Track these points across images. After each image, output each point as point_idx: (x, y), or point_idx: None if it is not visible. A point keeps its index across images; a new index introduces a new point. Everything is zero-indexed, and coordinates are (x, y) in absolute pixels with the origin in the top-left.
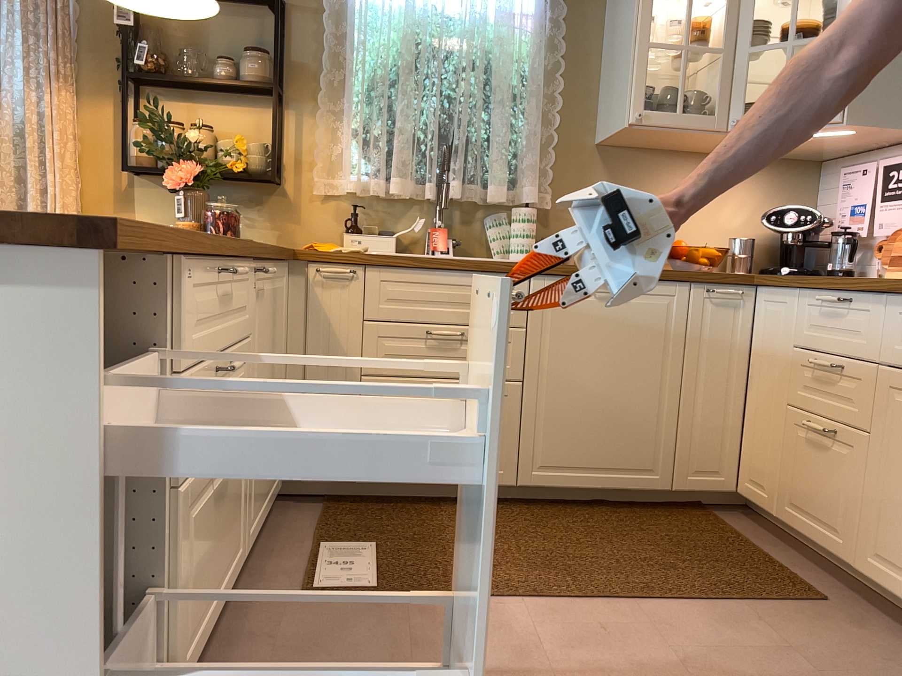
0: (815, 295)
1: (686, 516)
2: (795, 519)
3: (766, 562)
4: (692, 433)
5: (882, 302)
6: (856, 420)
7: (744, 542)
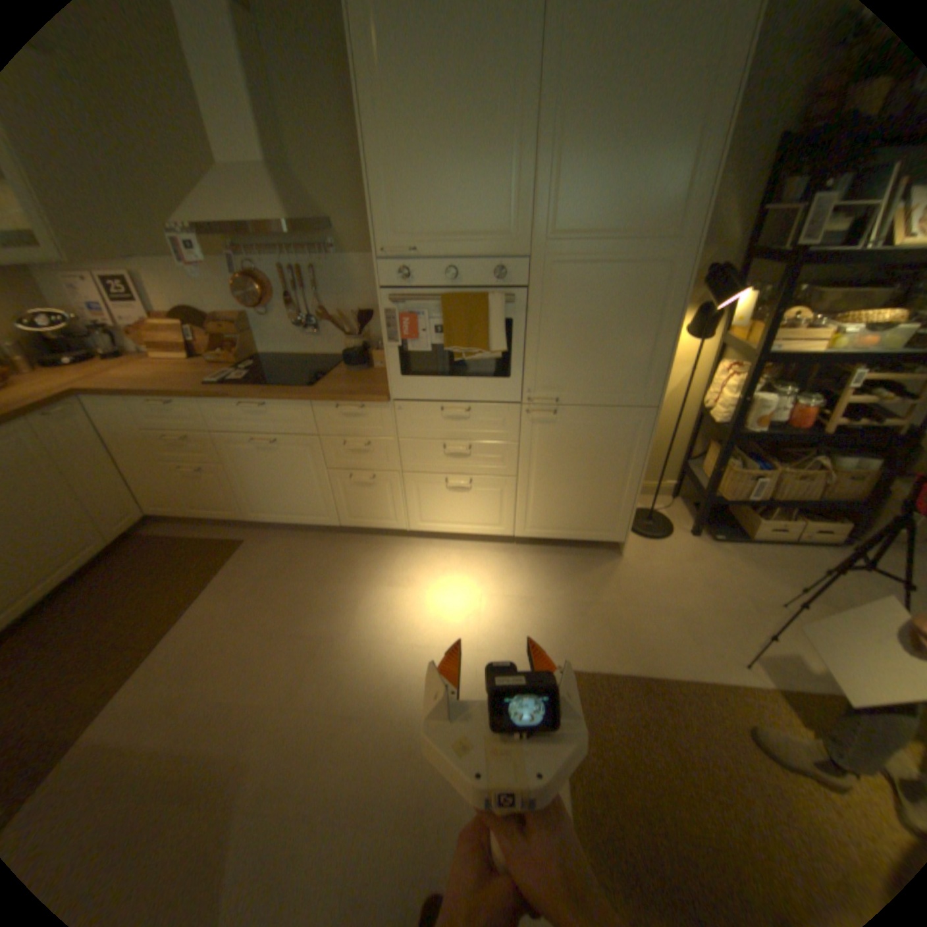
0: (137, 400)
1: (126, 551)
2: (195, 515)
3: (198, 544)
4: (95, 508)
5: (192, 403)
6: (207, 461)
7: (175, 541)
